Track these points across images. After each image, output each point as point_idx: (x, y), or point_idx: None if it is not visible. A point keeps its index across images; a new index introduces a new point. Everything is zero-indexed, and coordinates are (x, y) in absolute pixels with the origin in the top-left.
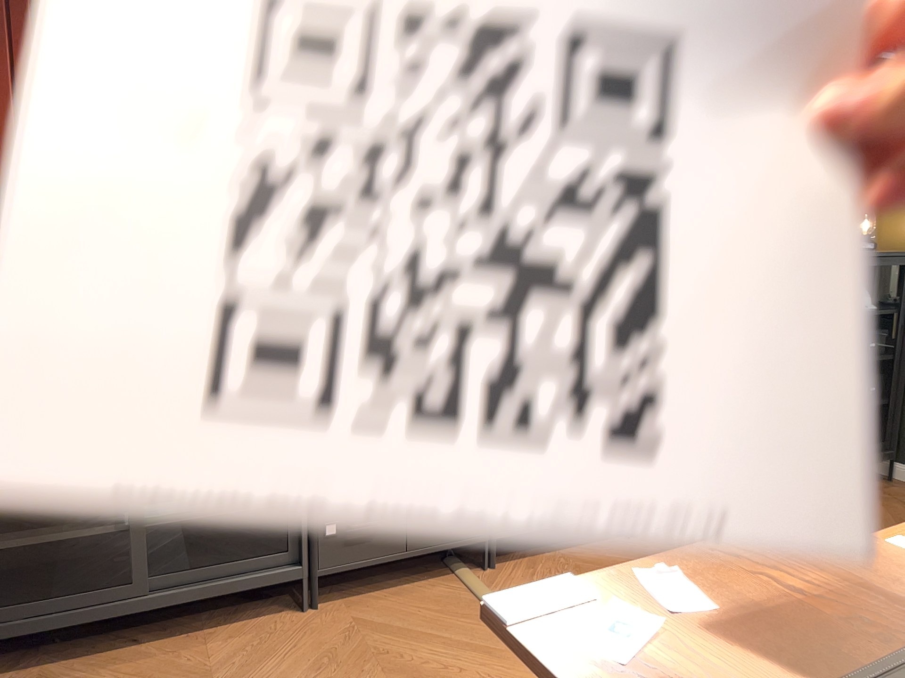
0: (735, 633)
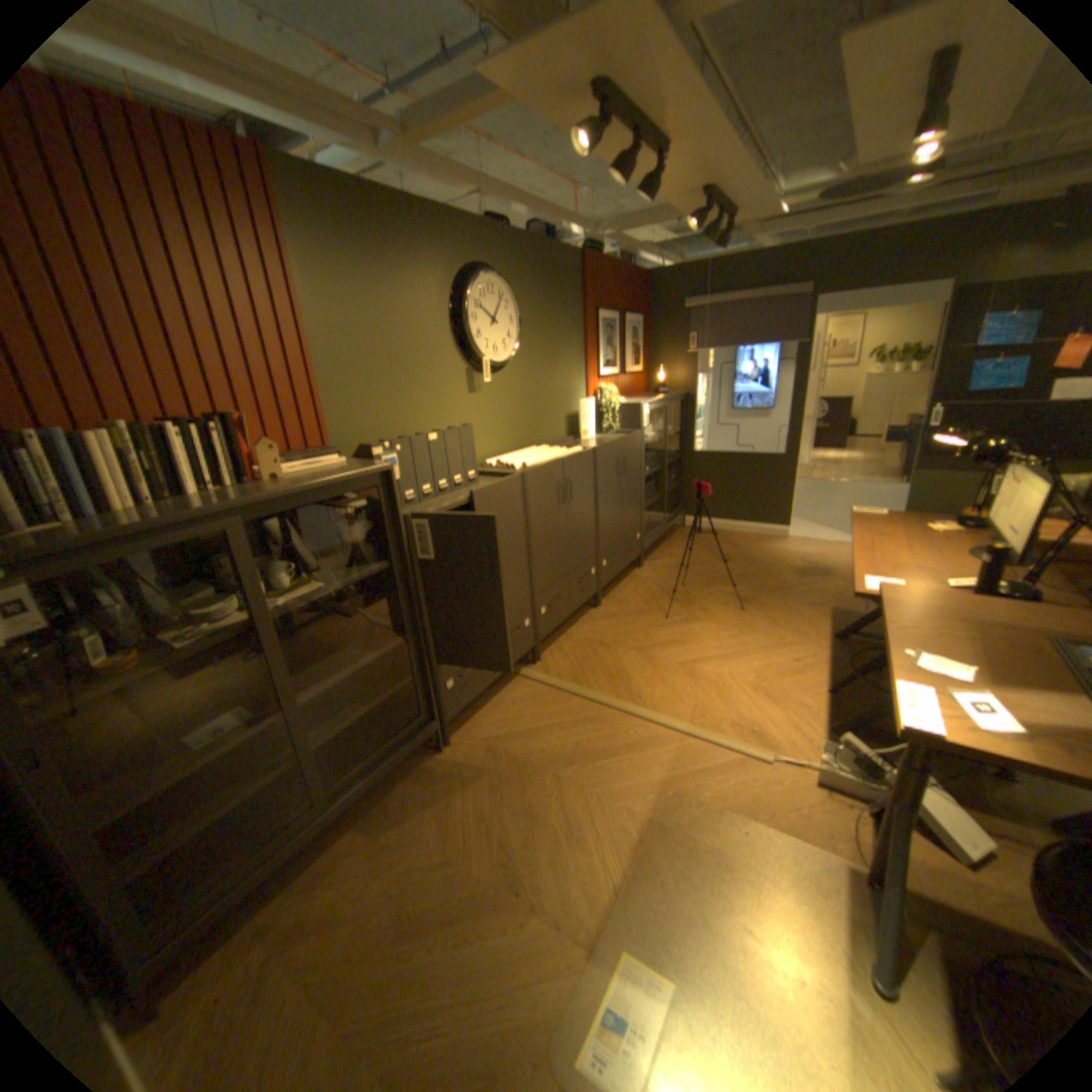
0: (989, 671)
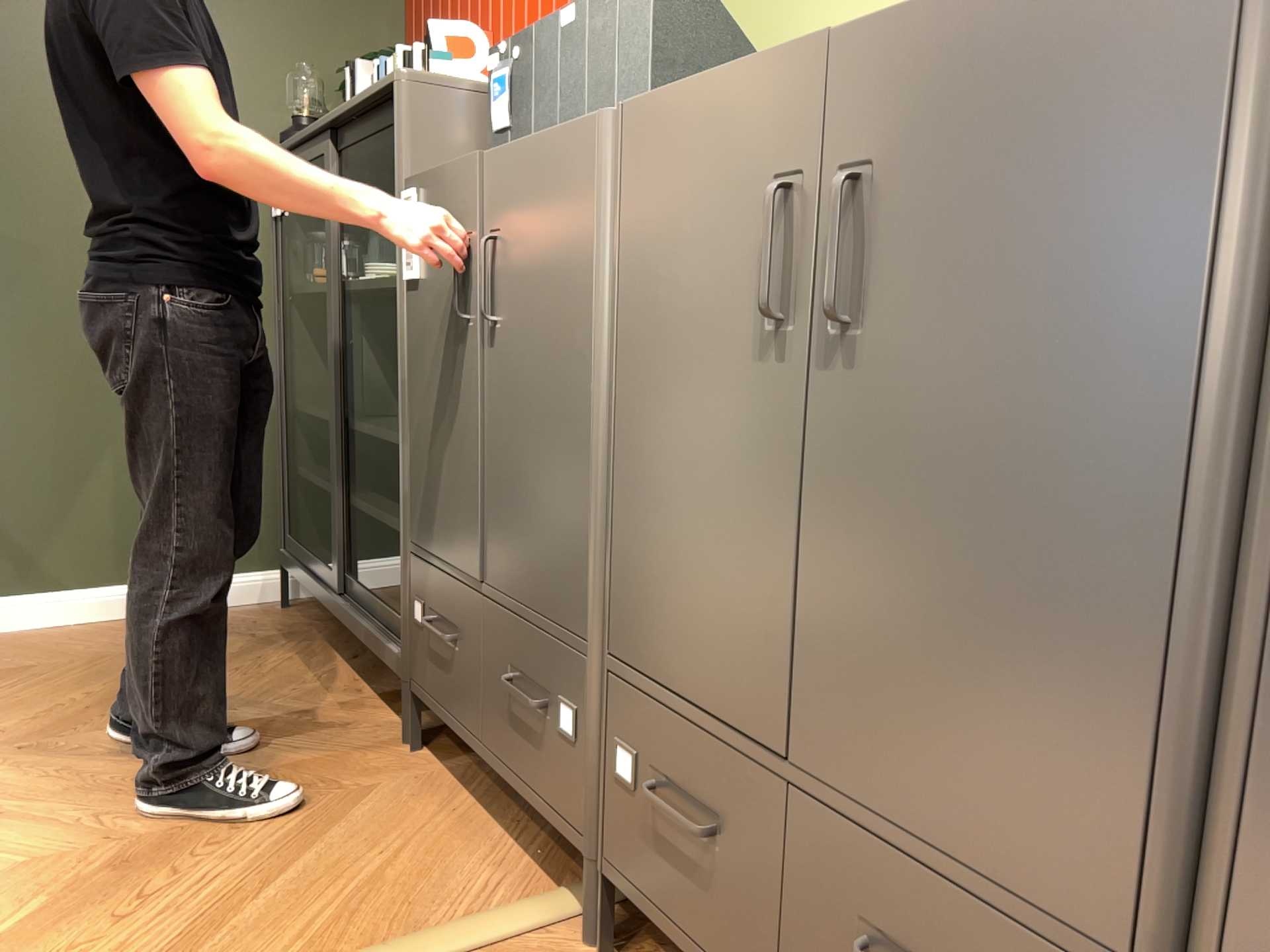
0: None
